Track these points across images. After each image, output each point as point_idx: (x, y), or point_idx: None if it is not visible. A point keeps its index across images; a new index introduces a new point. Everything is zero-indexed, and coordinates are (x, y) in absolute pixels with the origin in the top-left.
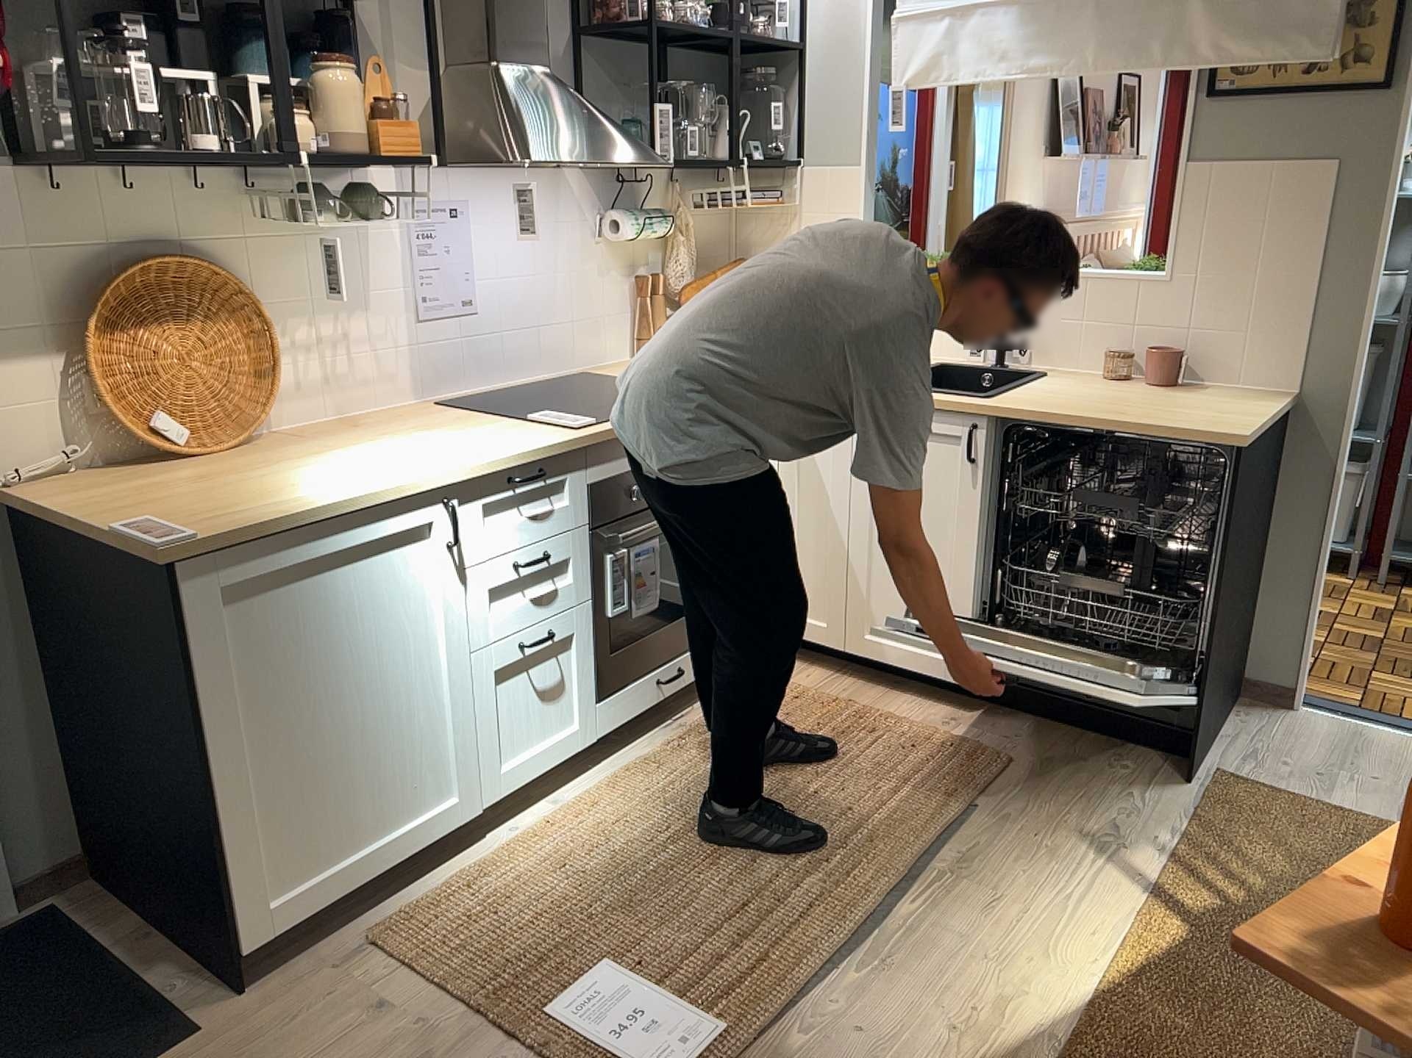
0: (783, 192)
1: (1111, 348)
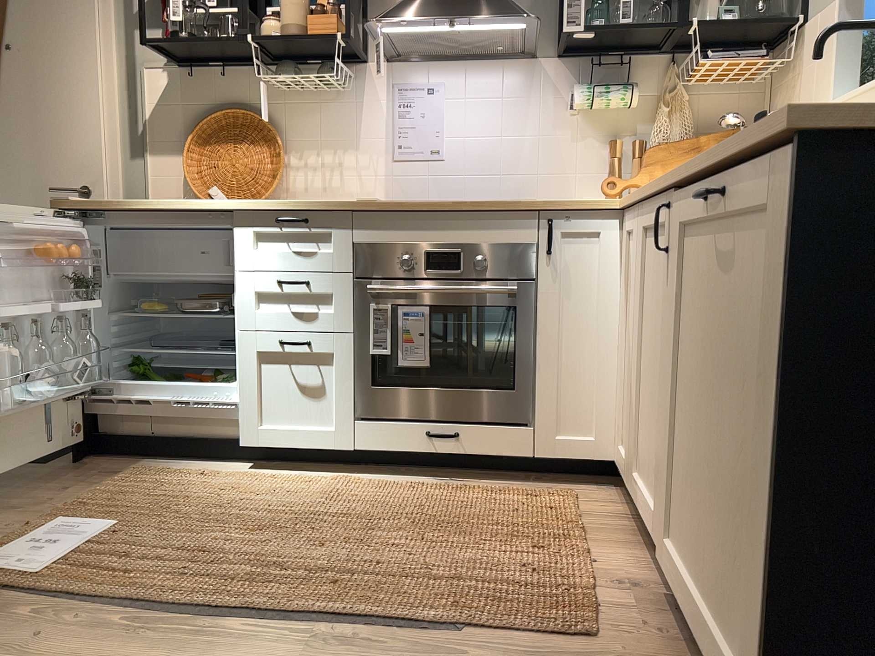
0: (781, 56)
1: None
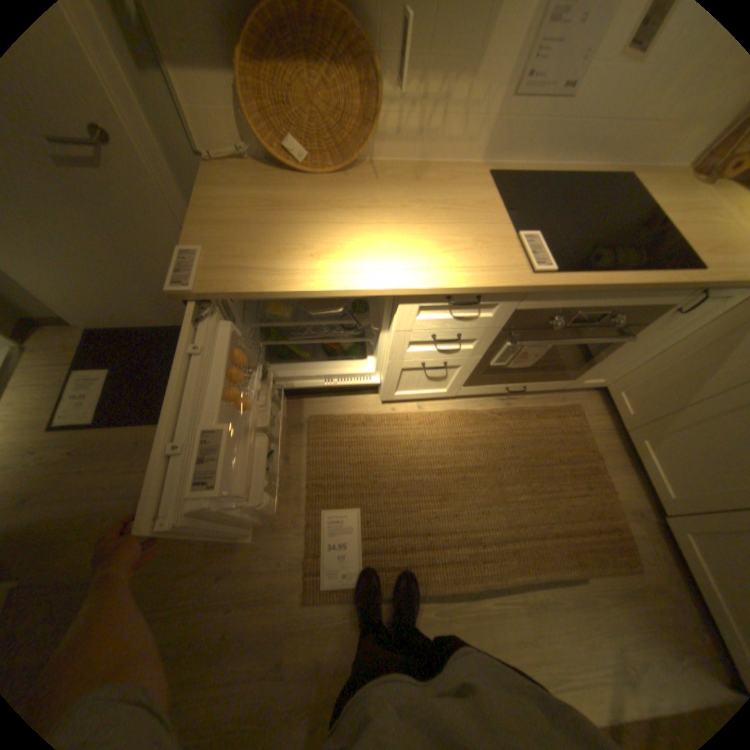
0: None
1: None
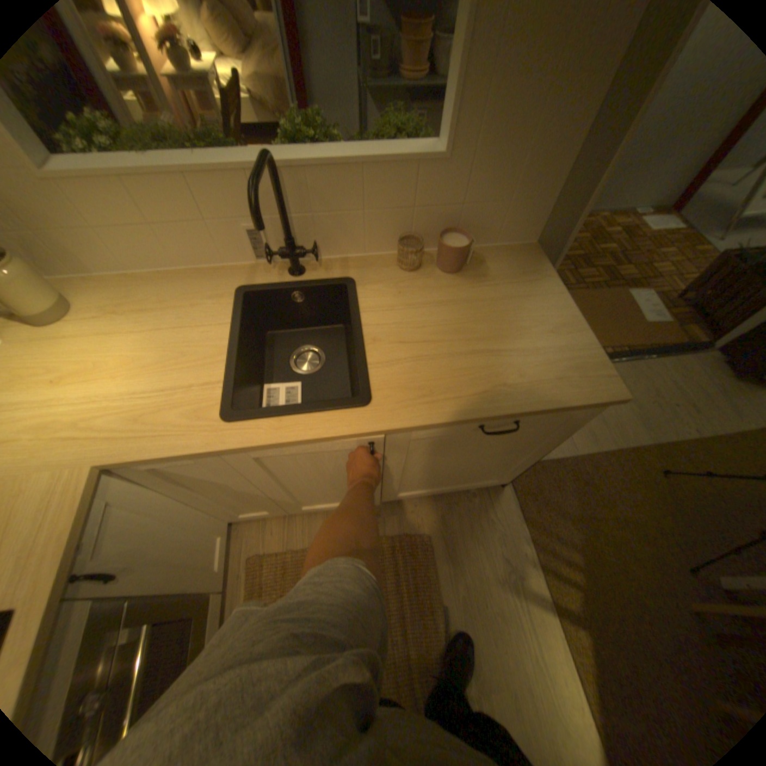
0: None
1: (390, 232)
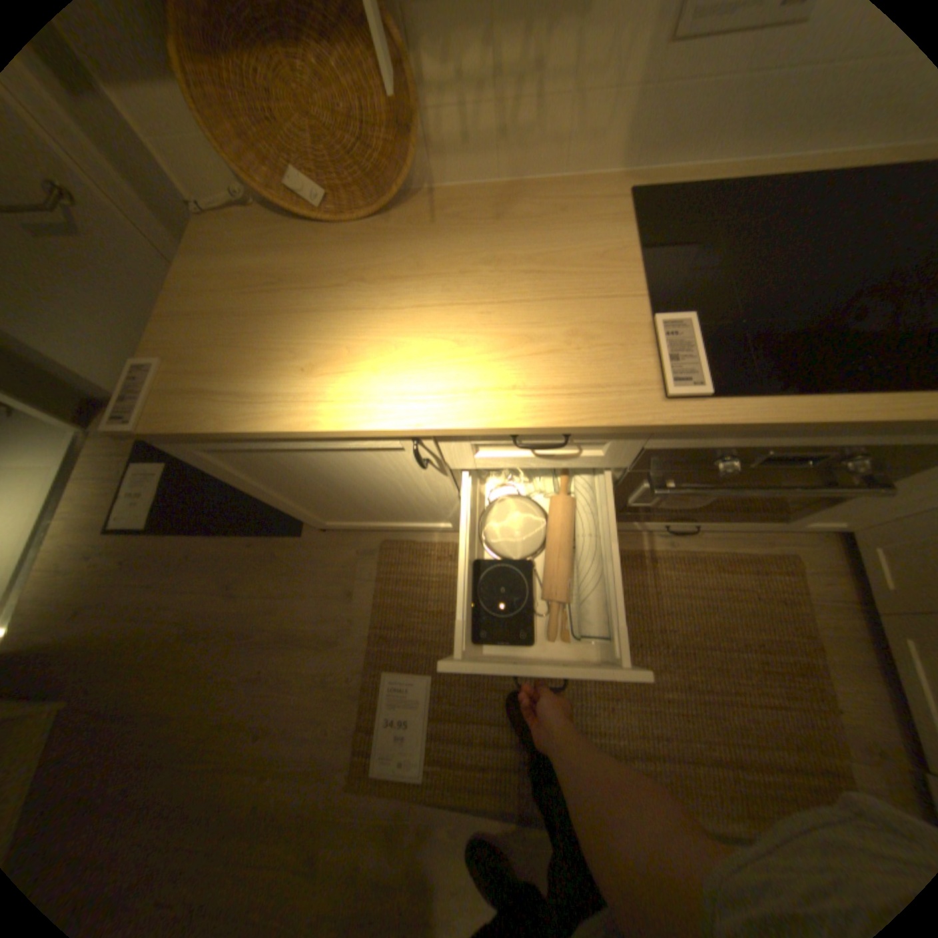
0: None
1: None
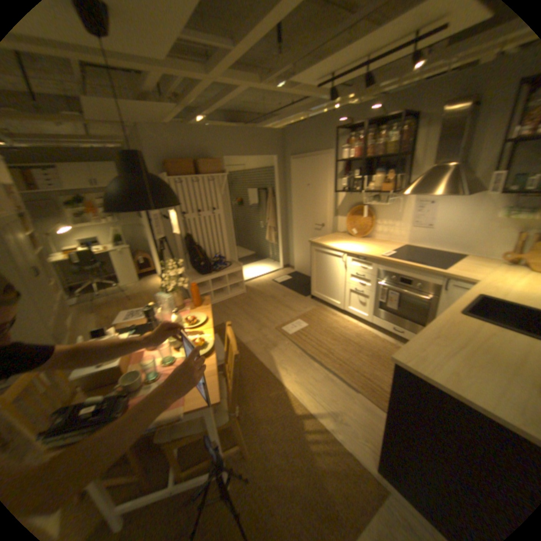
0: None
1: None
